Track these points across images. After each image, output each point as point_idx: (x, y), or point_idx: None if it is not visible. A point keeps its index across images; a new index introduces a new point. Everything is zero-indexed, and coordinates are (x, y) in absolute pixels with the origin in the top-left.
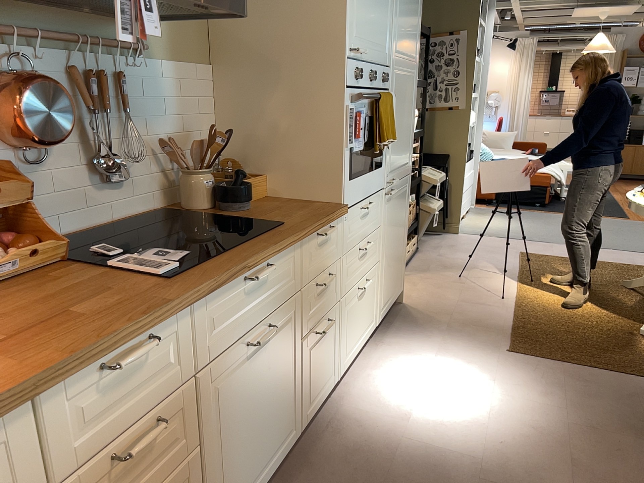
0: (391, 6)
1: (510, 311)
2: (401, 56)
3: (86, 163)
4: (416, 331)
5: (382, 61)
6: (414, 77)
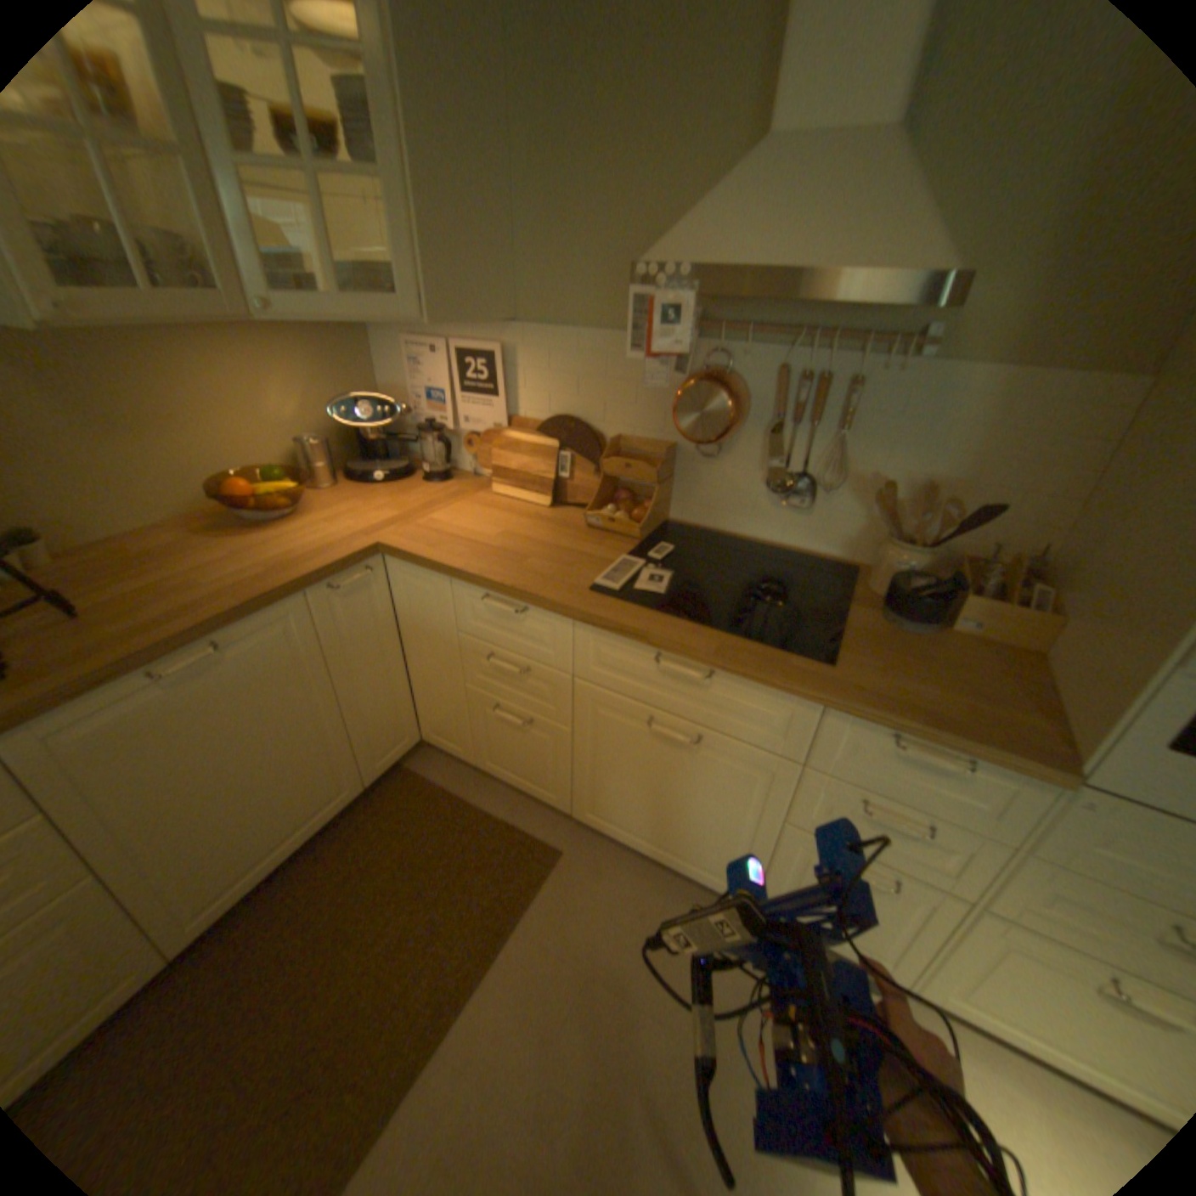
0: None
1: None
2: None
3: (760, 471)
4: None
5: None
6: None
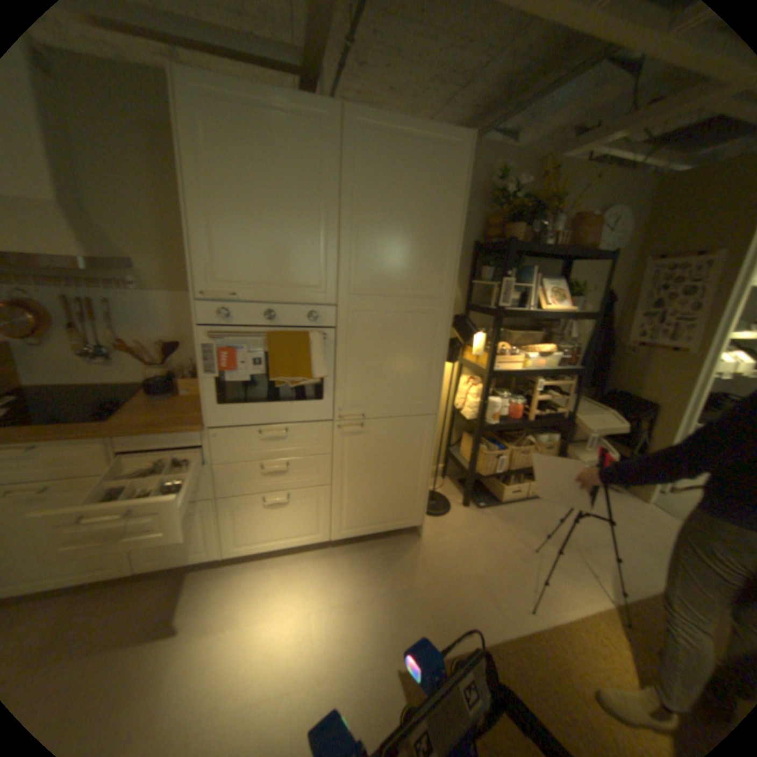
0: (330, 241)
1: (509, 641)
2: (381, 291)
3: (75, 349)
4: (372, 573)
5: (306, 298)
6: (438, 313)
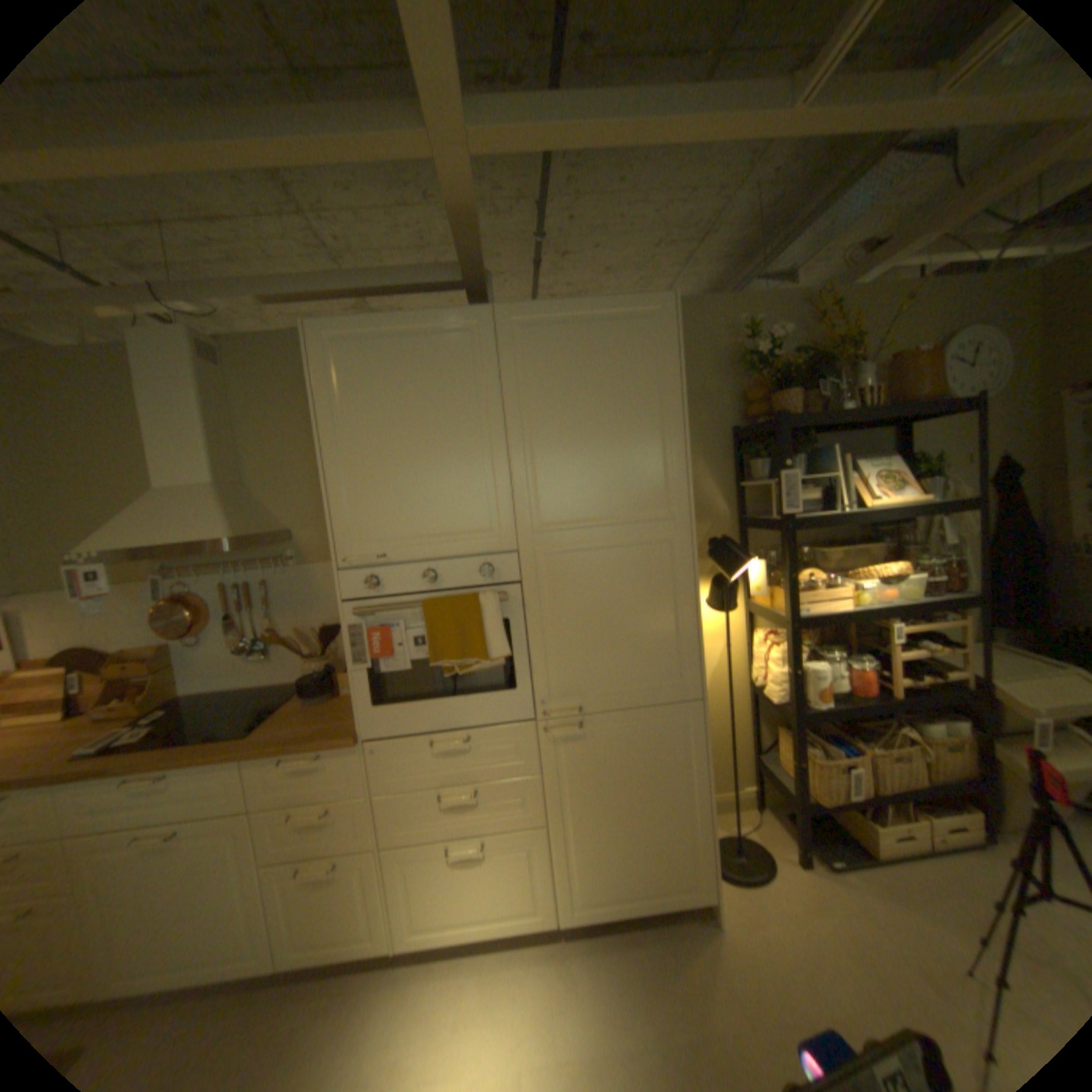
0: (496, 468)
1: None
2: (577, 522)
3: (229, 647)
4: (631, 999)
5: (474, 547)
6: (672, 540)
